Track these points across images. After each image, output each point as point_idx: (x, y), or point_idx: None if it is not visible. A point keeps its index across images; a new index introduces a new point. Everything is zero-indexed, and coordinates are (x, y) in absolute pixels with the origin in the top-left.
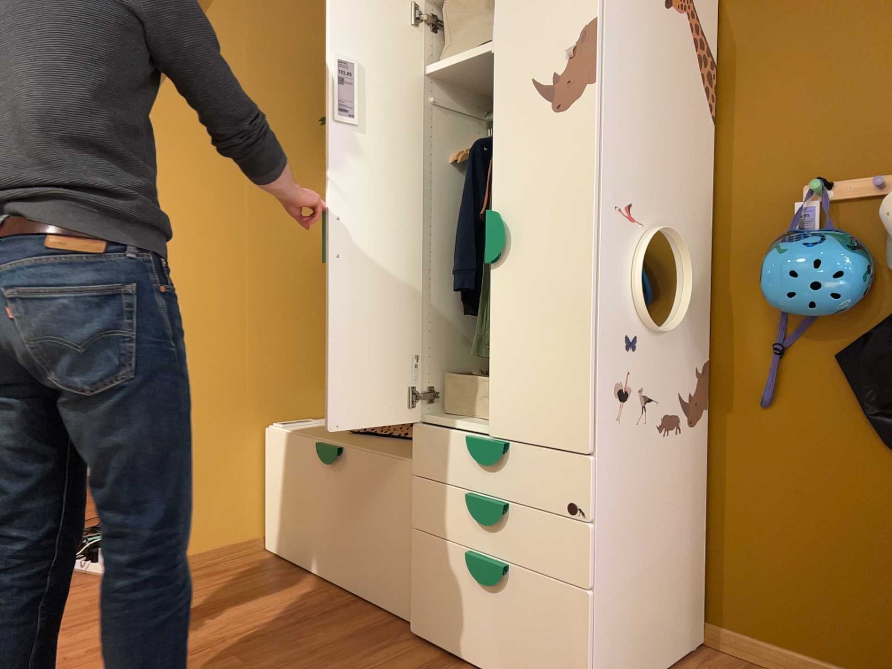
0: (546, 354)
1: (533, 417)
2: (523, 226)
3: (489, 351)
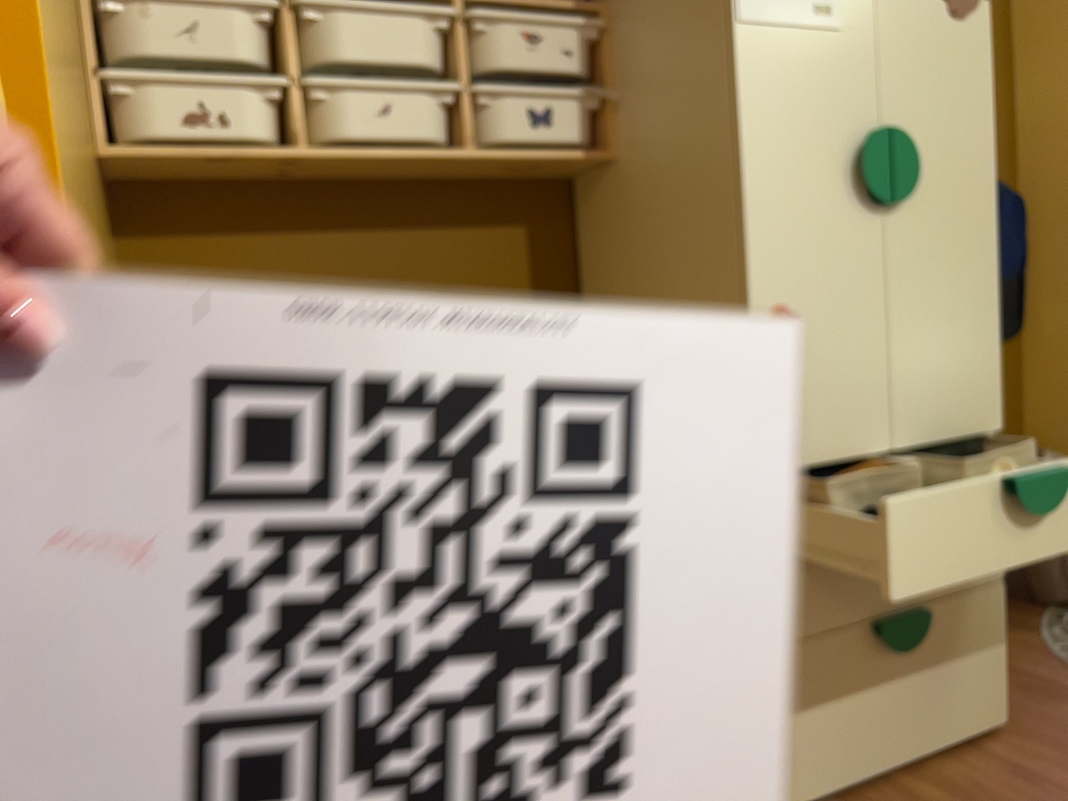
0: (959, 323)
1: (948, 405)
2: (925, 158)
3: (890, 331)
